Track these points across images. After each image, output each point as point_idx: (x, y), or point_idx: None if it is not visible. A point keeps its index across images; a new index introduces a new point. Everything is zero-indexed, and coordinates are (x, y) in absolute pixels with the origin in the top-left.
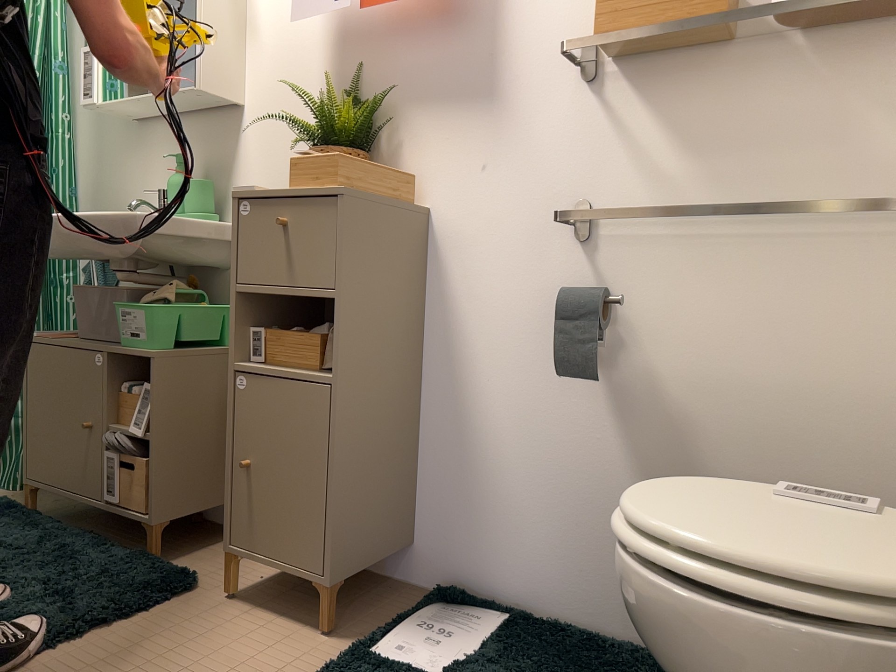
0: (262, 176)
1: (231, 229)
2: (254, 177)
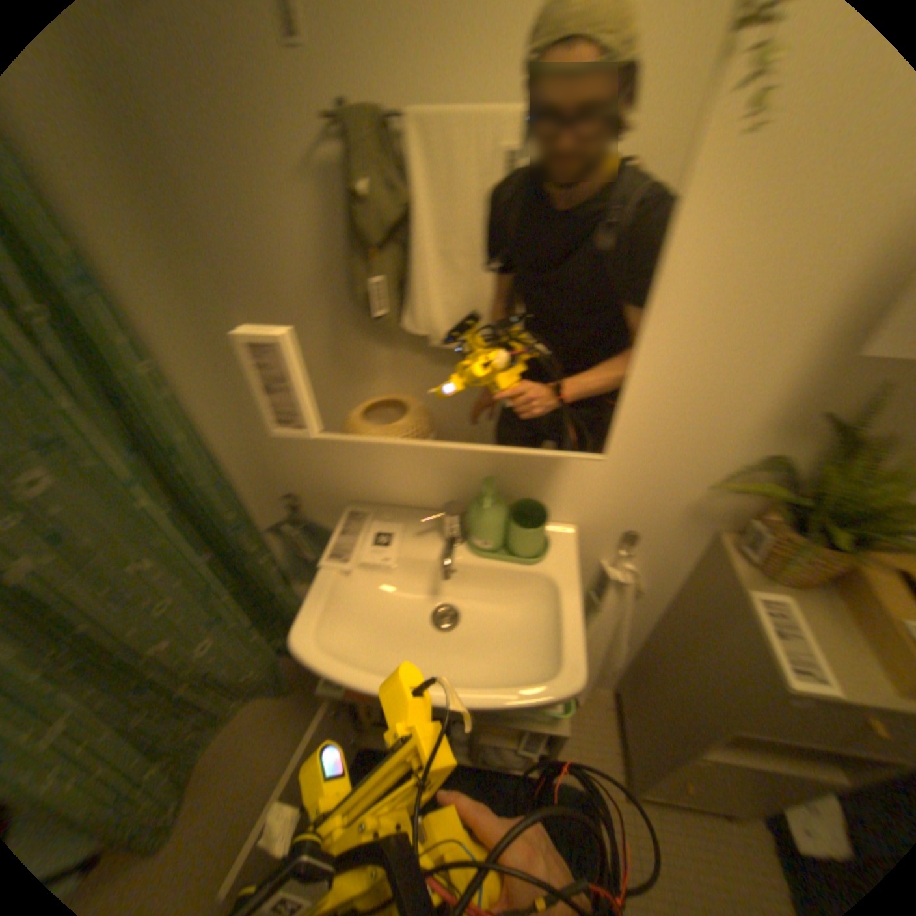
0: (607, 483)
1: (579, 559)
2: (590, 481)
